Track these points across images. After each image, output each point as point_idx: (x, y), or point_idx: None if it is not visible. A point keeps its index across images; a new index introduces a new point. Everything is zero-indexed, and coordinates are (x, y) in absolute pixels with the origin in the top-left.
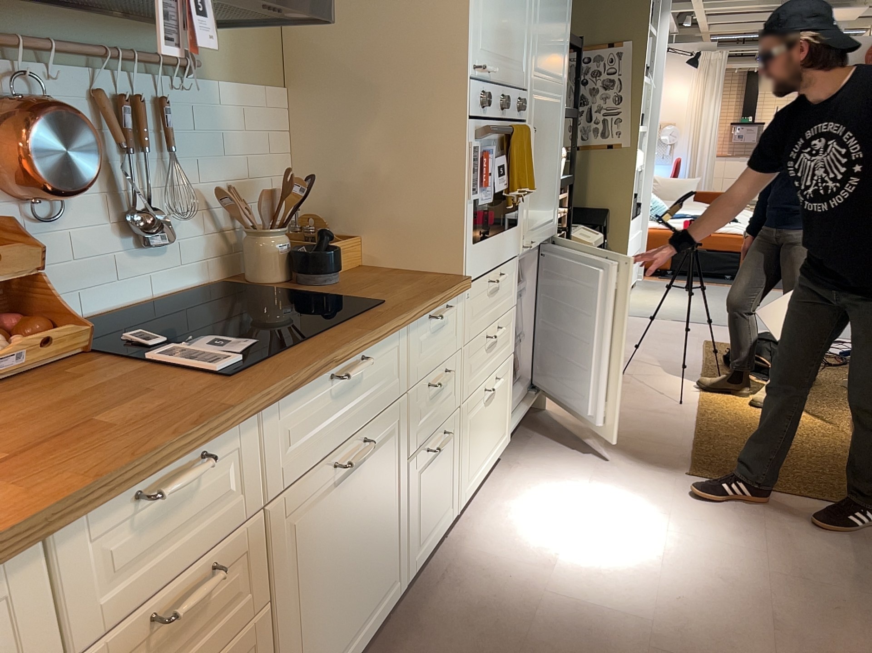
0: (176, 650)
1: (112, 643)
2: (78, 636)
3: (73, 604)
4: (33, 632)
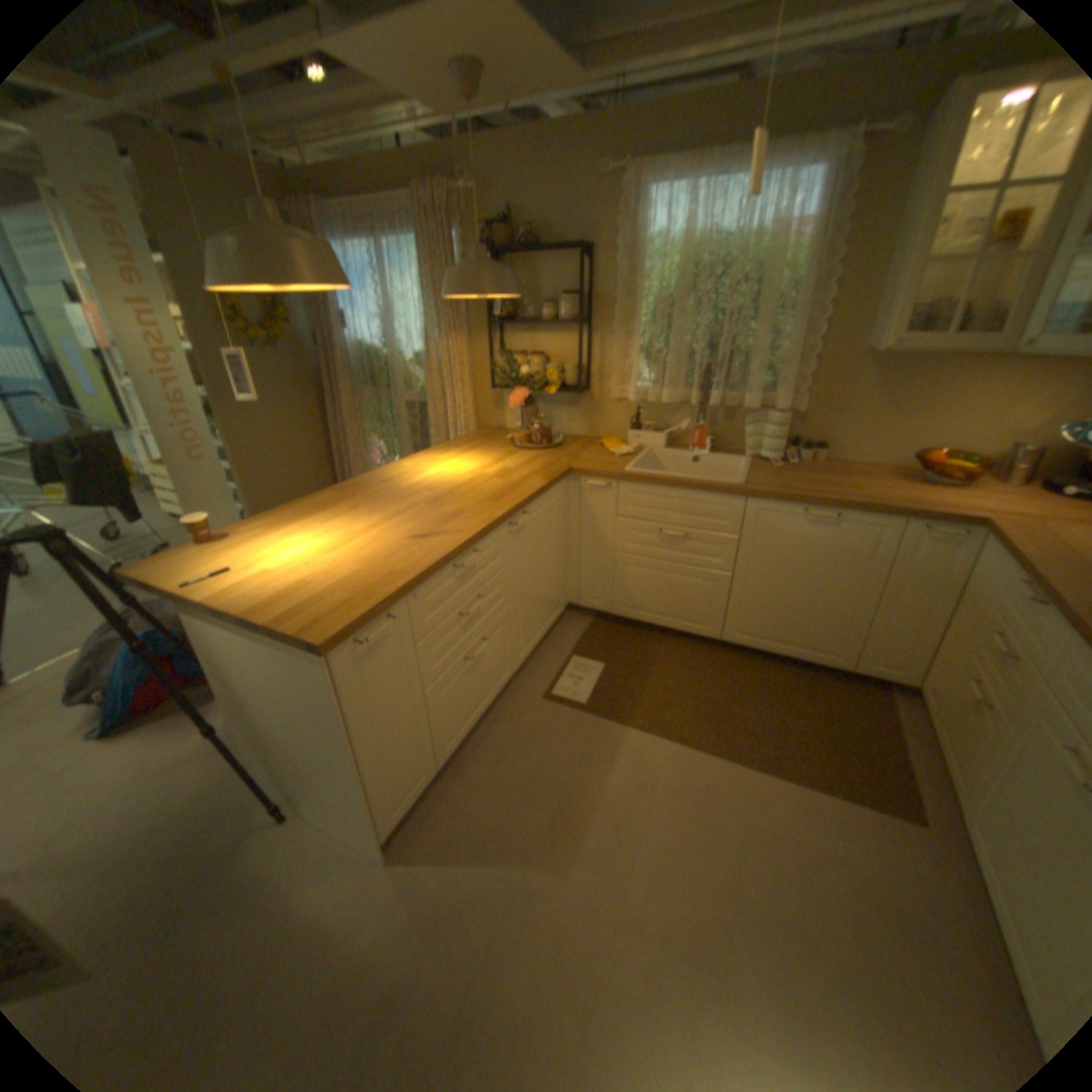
0: (998, 667)
1: (1000, 624)
2: (1000, 605)
3: (1006, 592)
4: (1001, 585)
